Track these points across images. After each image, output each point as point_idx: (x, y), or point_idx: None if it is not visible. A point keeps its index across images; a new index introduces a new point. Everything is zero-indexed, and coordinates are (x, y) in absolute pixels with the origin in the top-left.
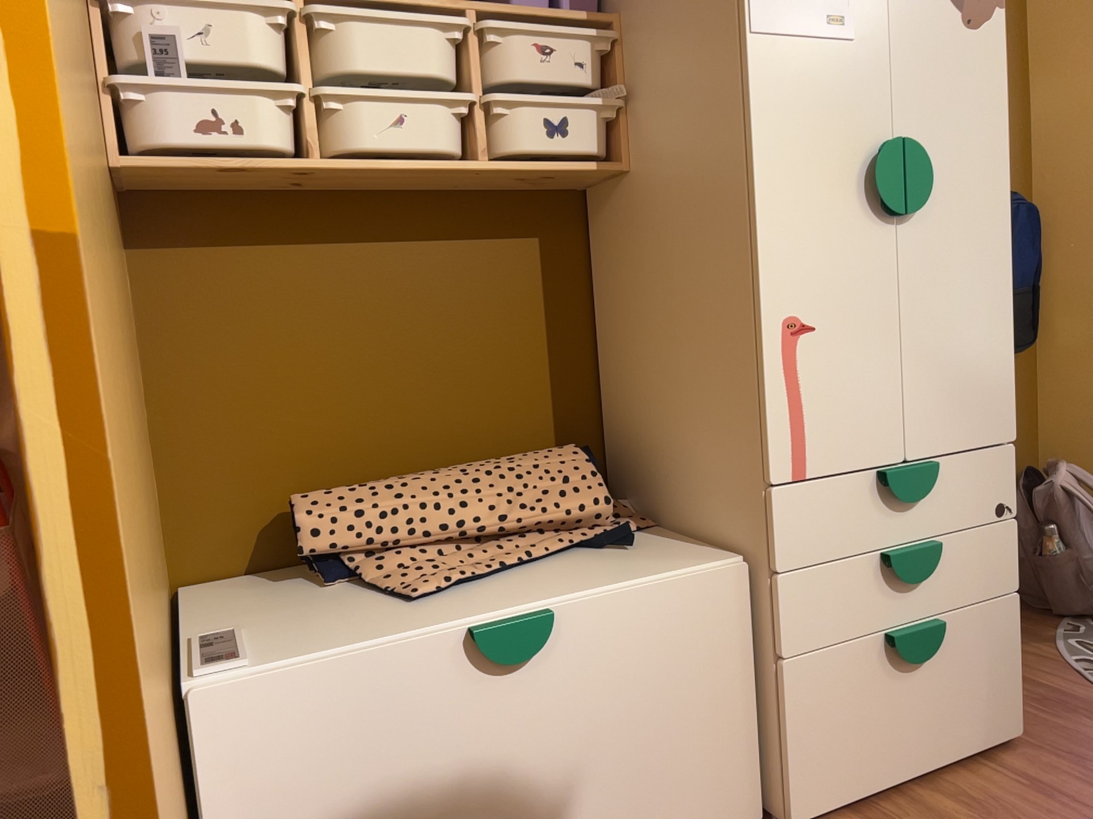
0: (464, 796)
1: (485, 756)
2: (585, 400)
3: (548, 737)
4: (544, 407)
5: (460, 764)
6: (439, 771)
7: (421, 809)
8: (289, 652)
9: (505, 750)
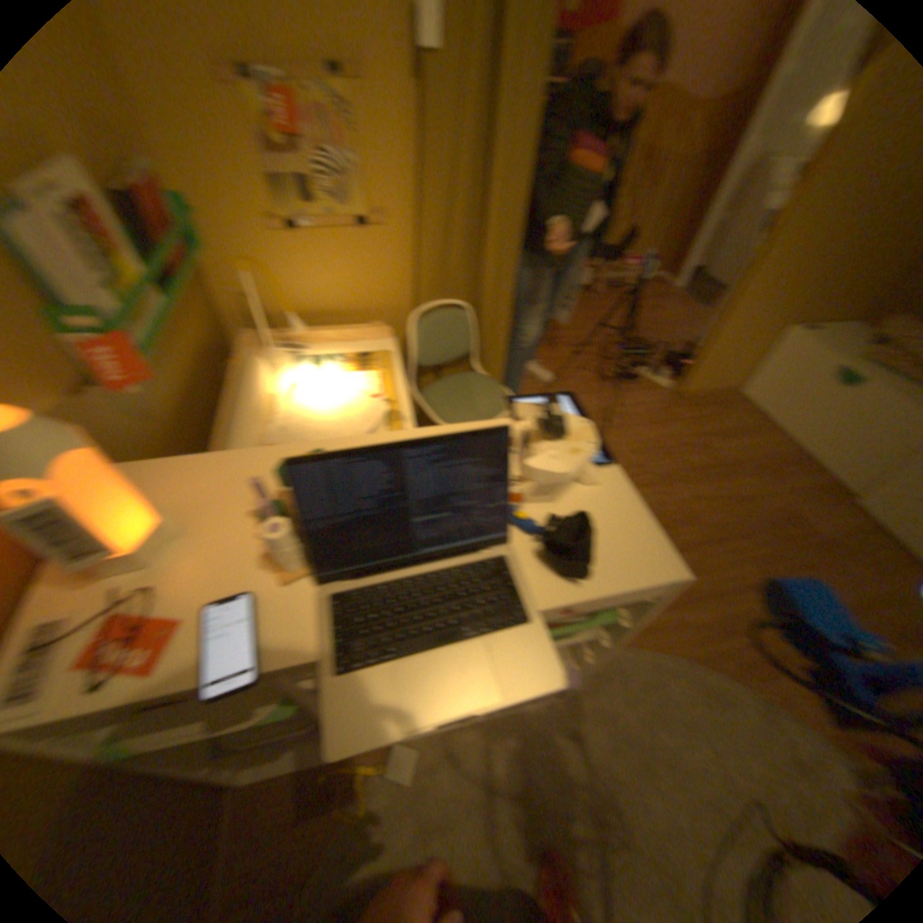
0: (810, 398)
1: (822, 395)
2: None
3: (838, 407)
4: None
5: (817, 390)
6: (812, 387)
7: (801, 390)
8: (820, 336)
9: (827, 398)
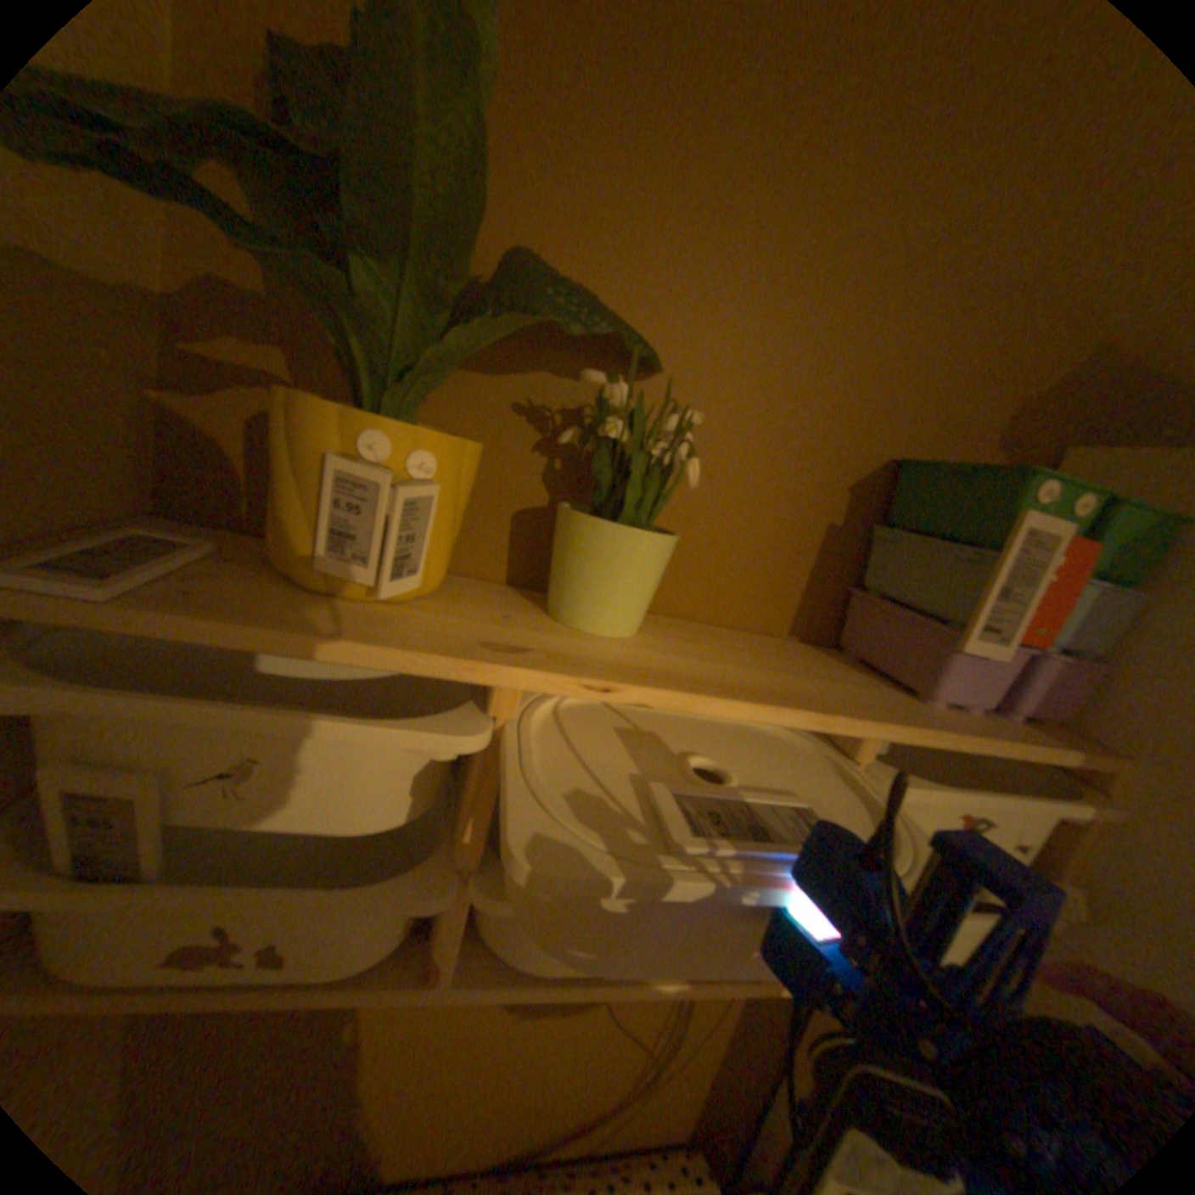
0: None
1: None
2: (754, 1087)
3: None
4: (698, 1091)
5: None
6: None
7: None
8: None
9: None
